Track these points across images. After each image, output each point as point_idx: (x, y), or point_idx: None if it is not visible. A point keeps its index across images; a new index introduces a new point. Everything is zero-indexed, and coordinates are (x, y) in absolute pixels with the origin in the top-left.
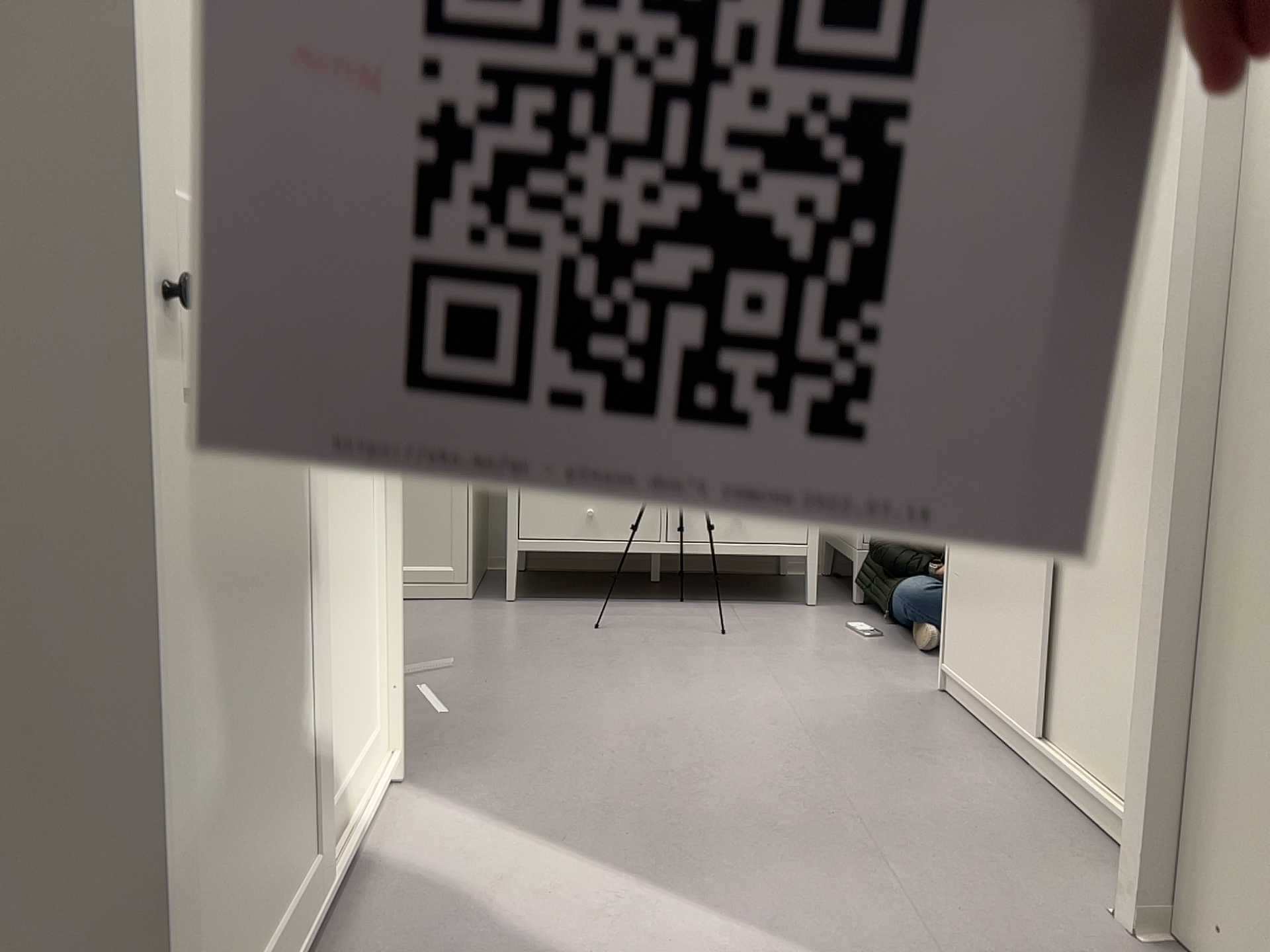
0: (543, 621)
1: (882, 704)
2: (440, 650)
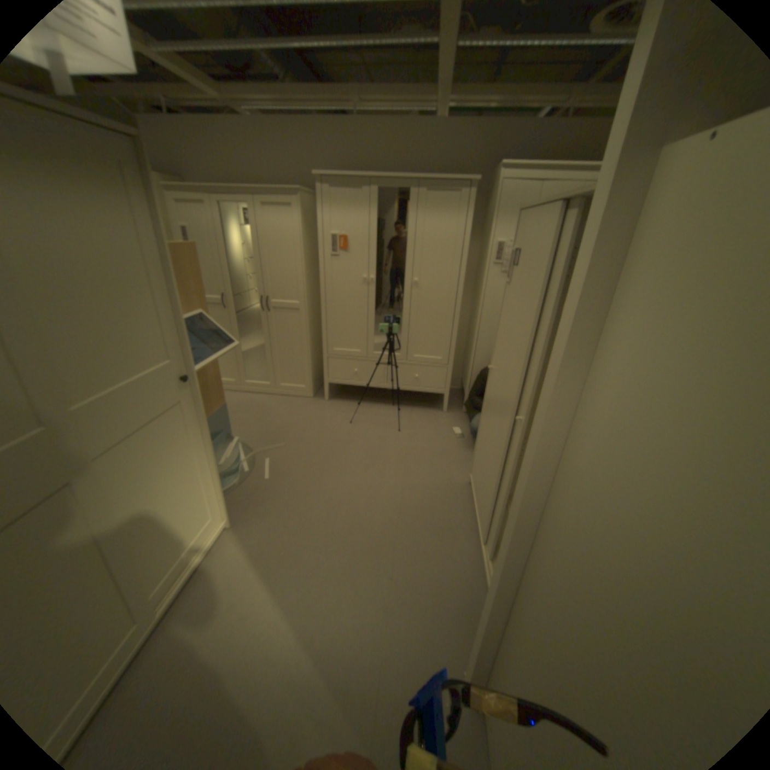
0: (333, 416)
1: (440, 489)
2: (286, 432)
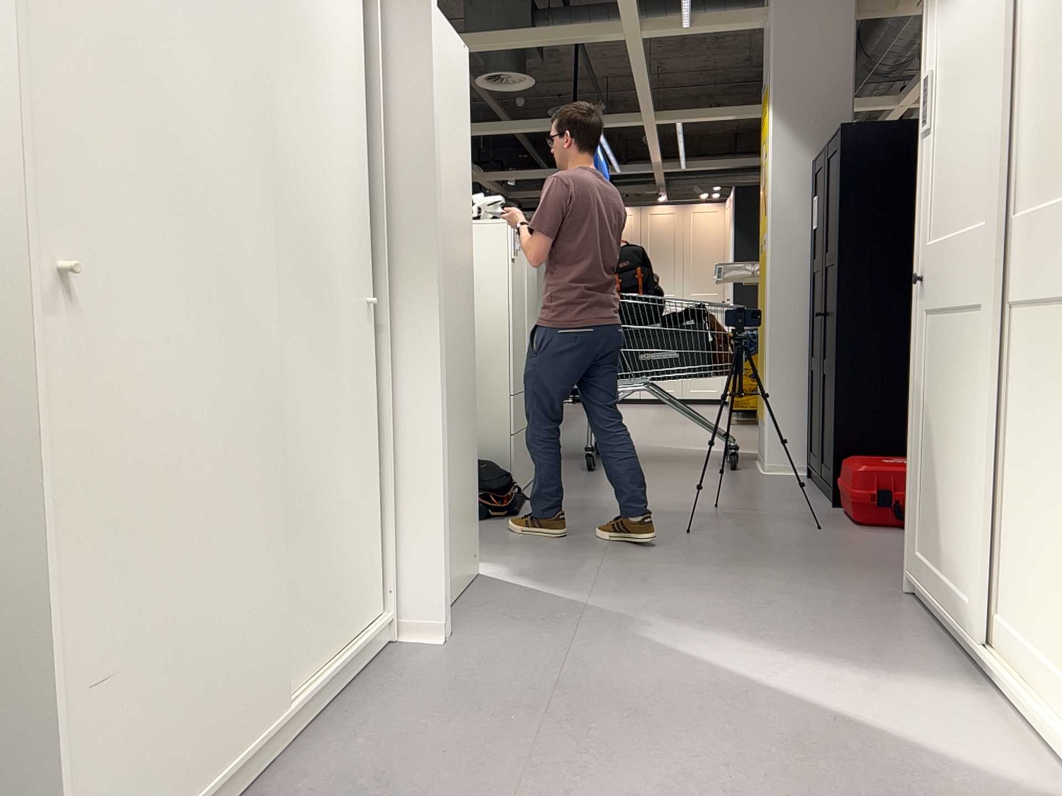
0: None
1: None
2: None
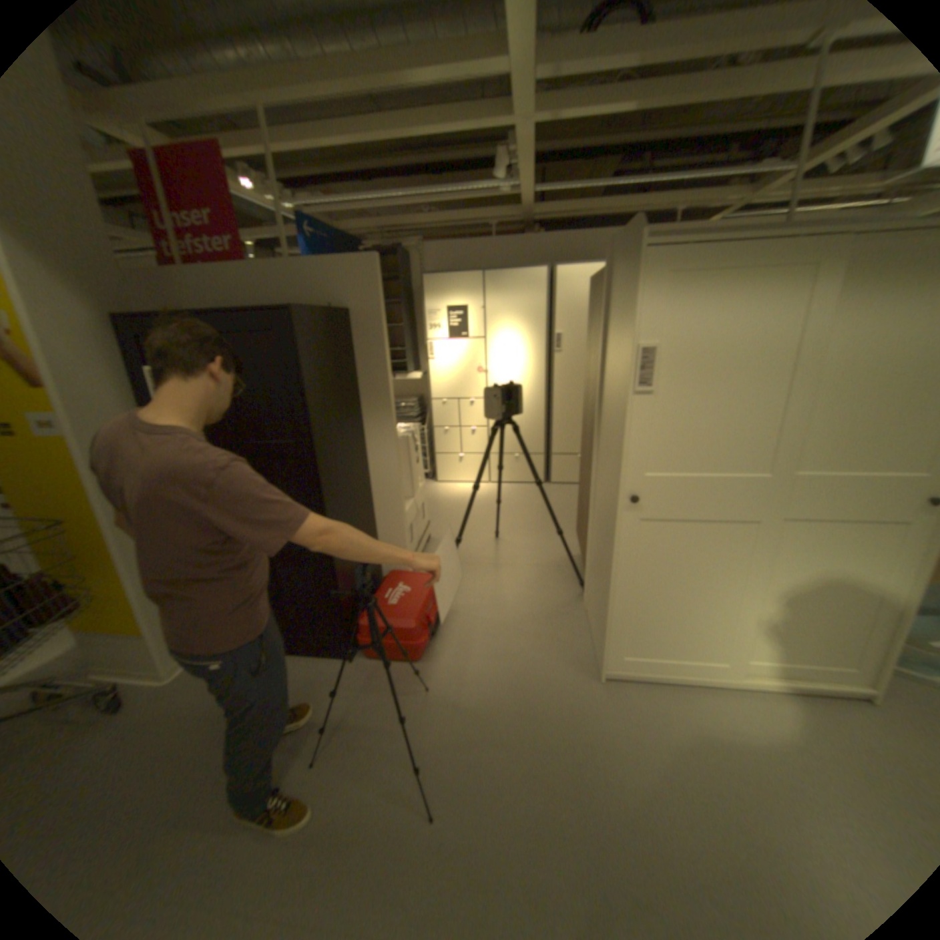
0: None
1: None
2: None
